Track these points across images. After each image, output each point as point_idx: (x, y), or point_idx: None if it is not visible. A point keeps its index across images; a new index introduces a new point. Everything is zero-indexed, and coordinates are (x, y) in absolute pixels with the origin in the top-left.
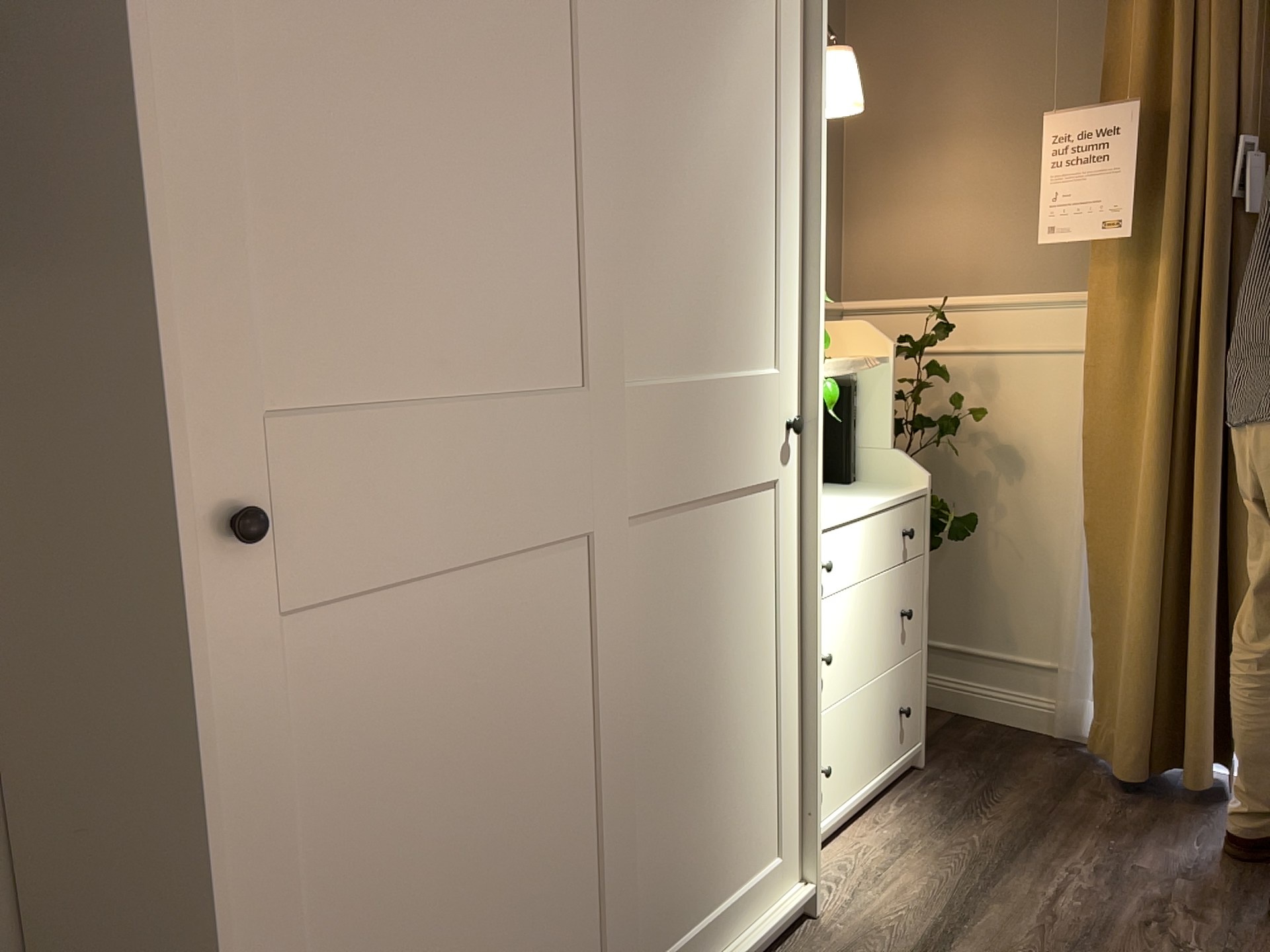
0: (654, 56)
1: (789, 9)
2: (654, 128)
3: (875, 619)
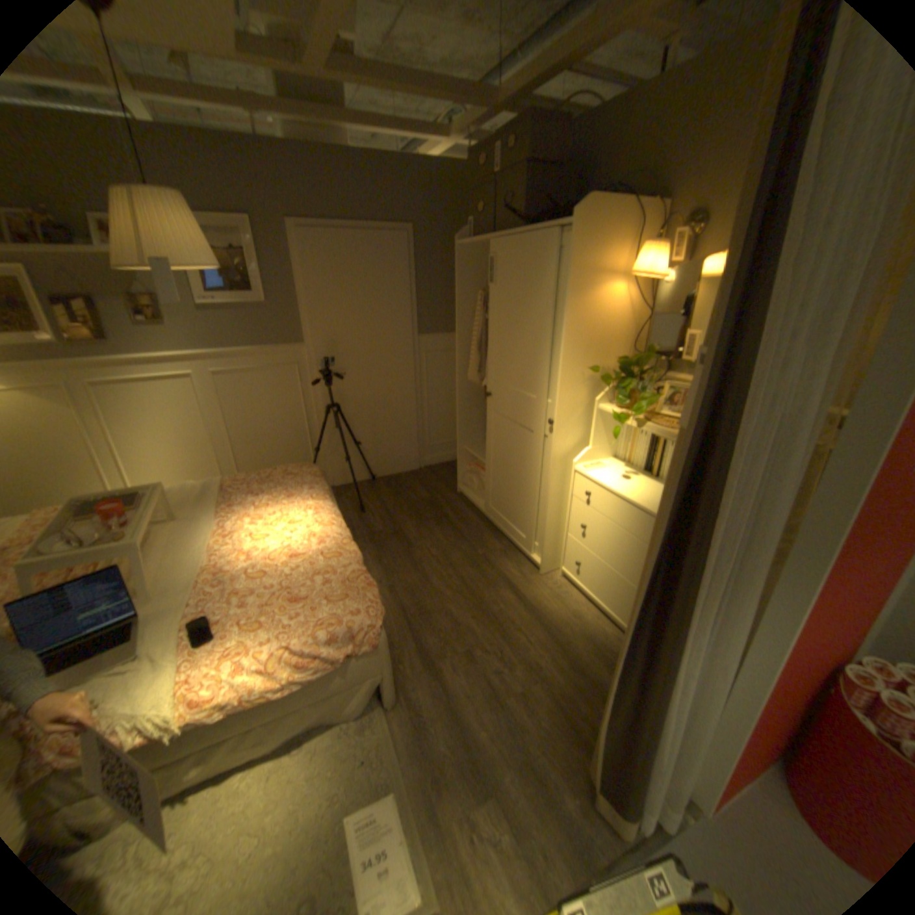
0: (520, 305)
1: (566, 275)
2: (519, 324)
3: (623, 547)
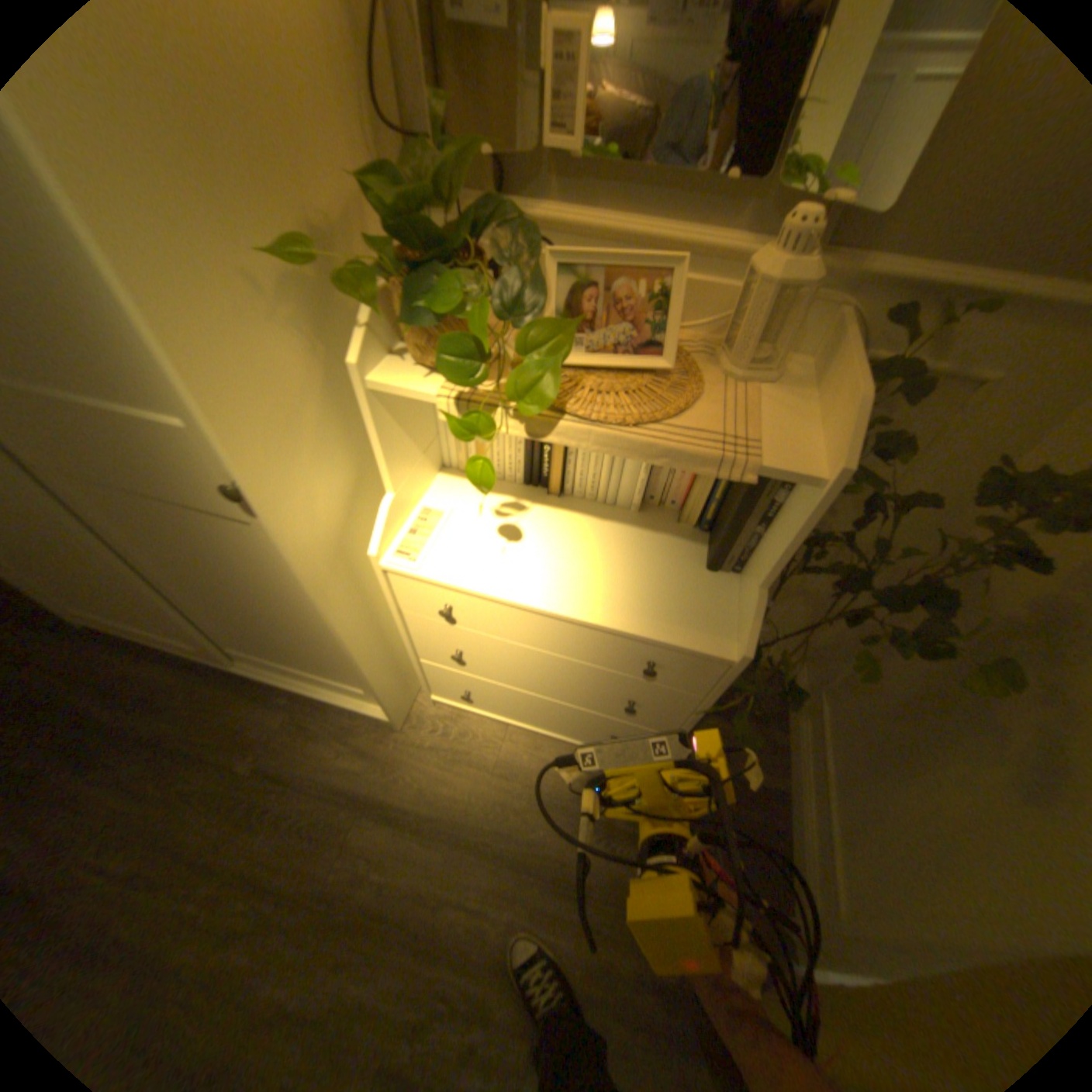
0: None
1: None
2: None
3: (563, 675)
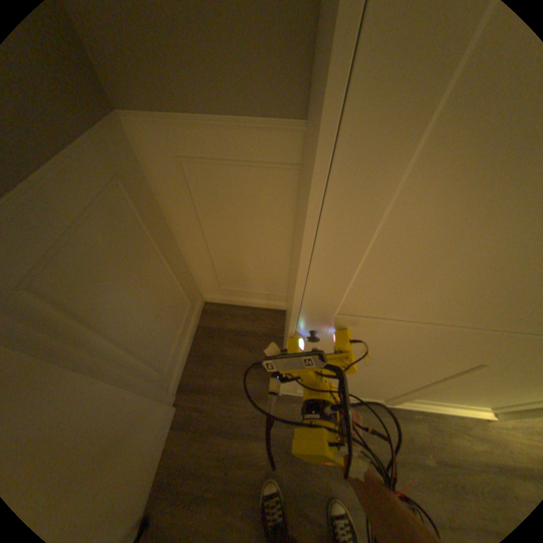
0: None
1: None
2: None
3: None
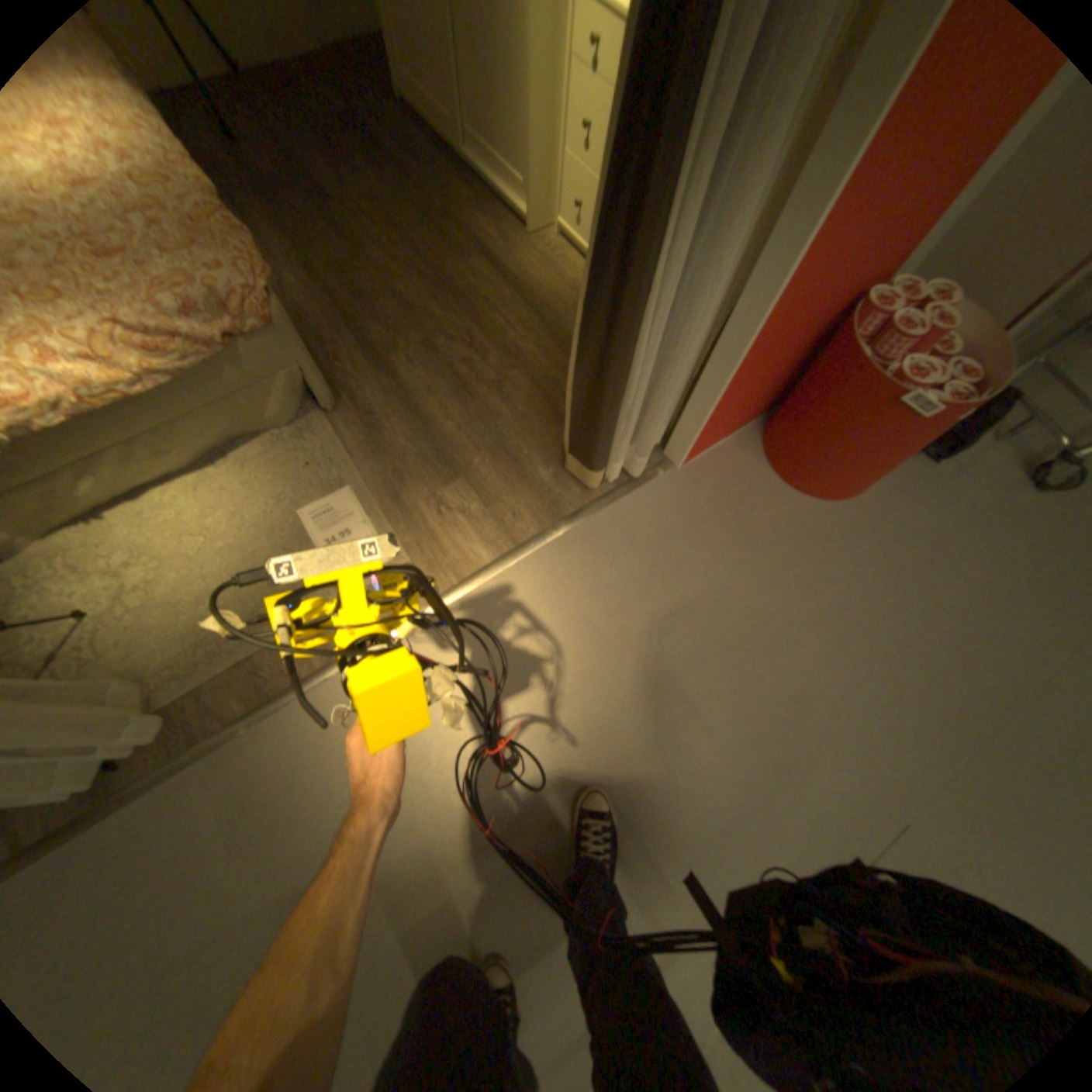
0: None
1: None
2: None
3: None
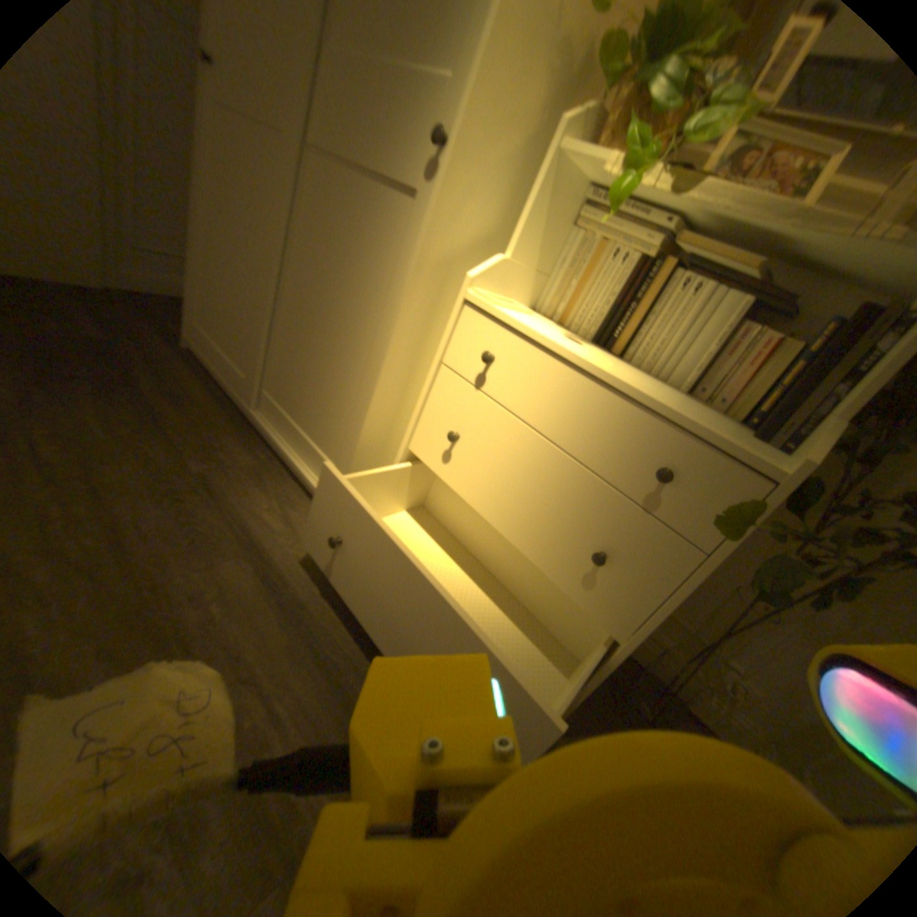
0: None
1: None
2: None
3: (544, 494)
